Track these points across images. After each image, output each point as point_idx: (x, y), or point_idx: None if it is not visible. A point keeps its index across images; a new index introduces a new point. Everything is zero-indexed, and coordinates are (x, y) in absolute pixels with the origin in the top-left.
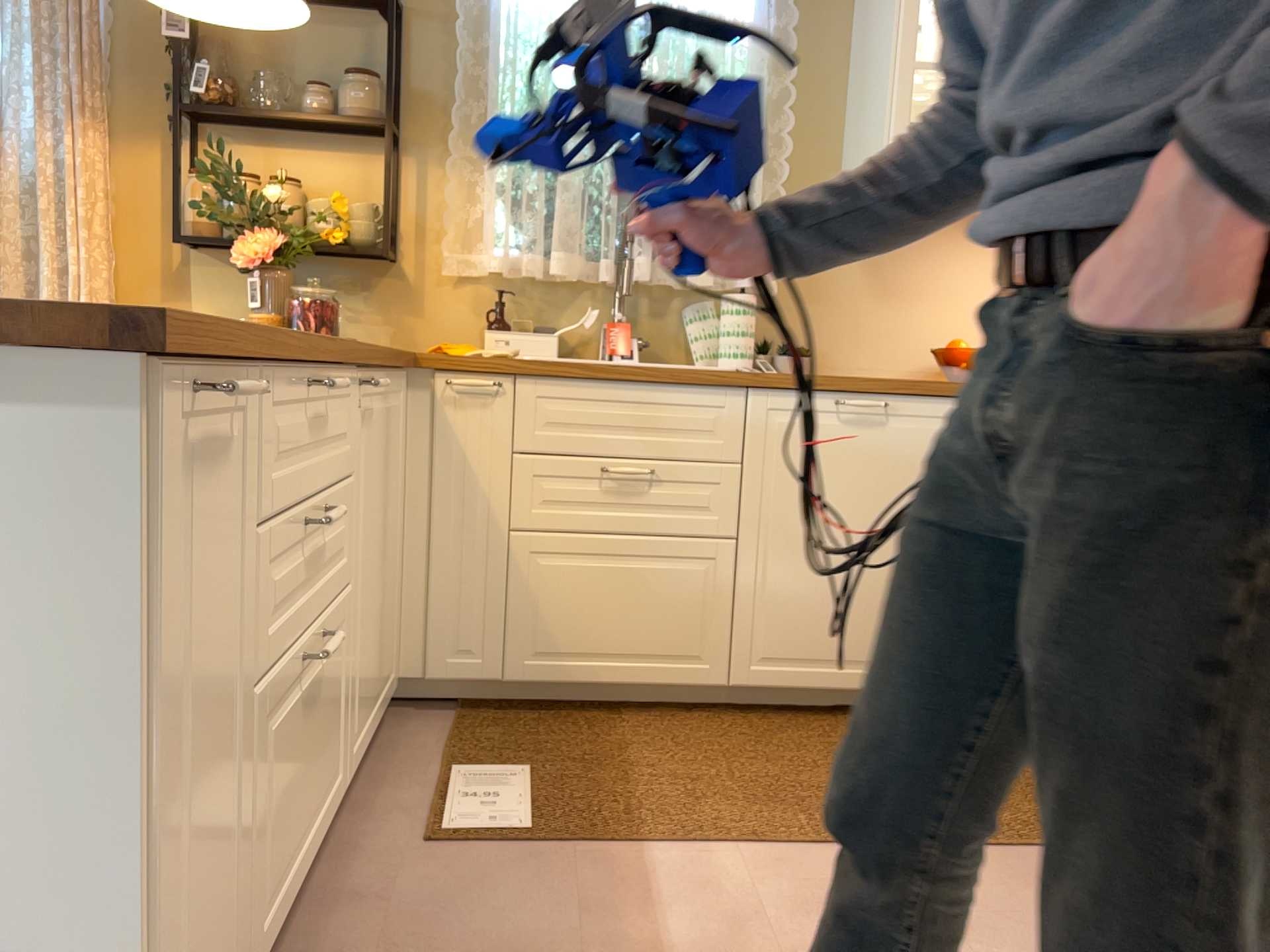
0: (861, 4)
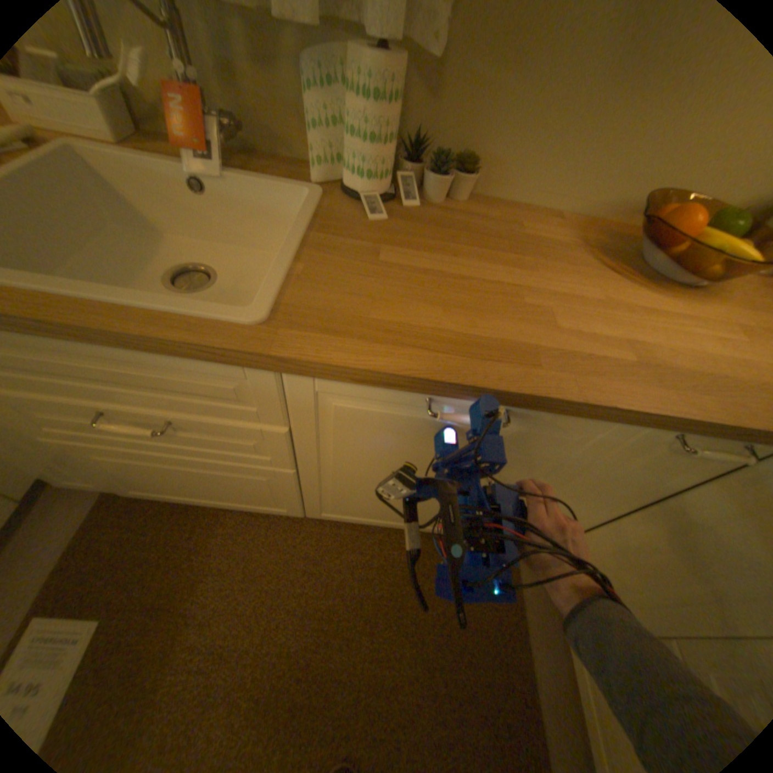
0: None
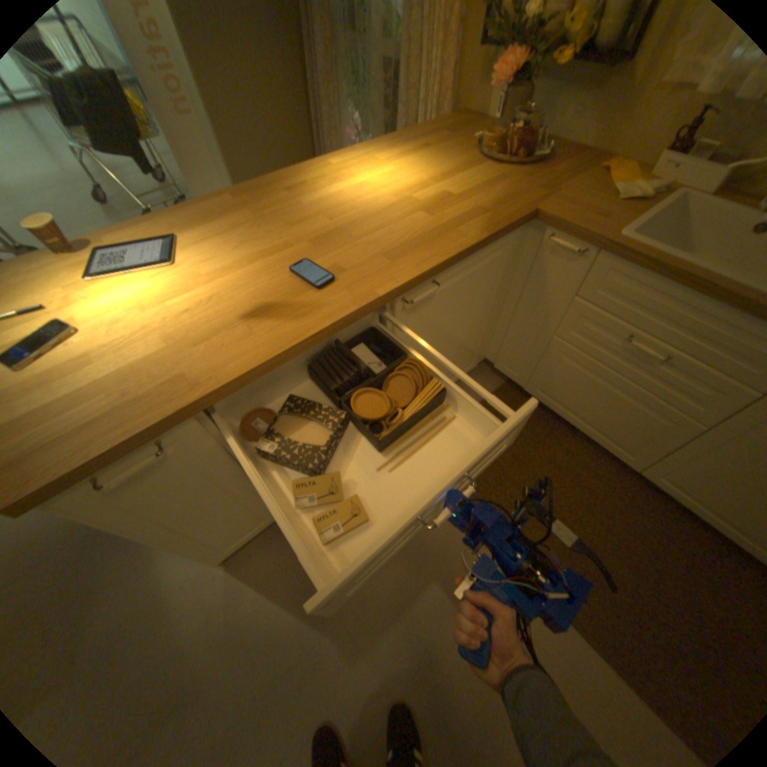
0: None
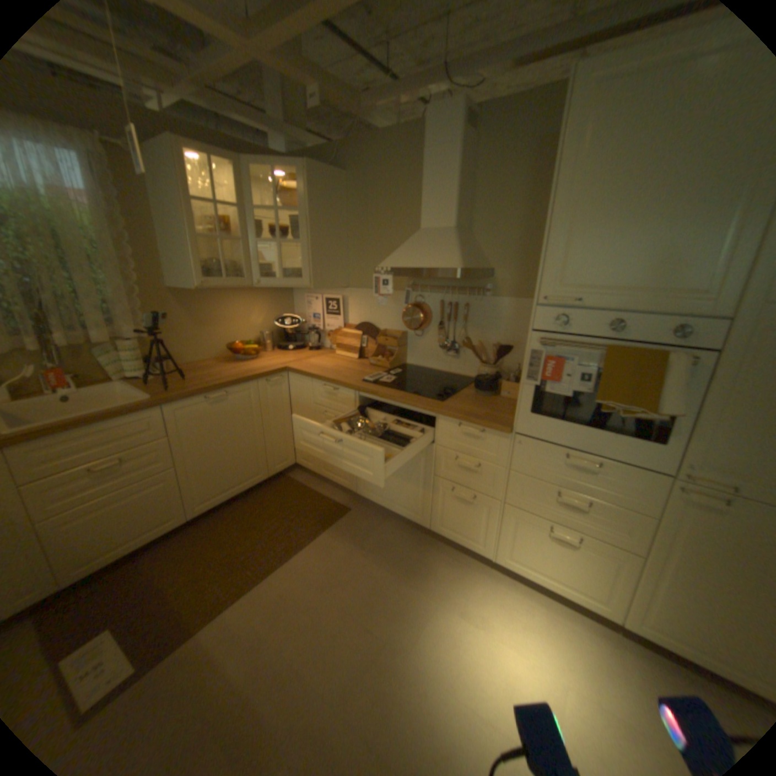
0: (148, 188)
